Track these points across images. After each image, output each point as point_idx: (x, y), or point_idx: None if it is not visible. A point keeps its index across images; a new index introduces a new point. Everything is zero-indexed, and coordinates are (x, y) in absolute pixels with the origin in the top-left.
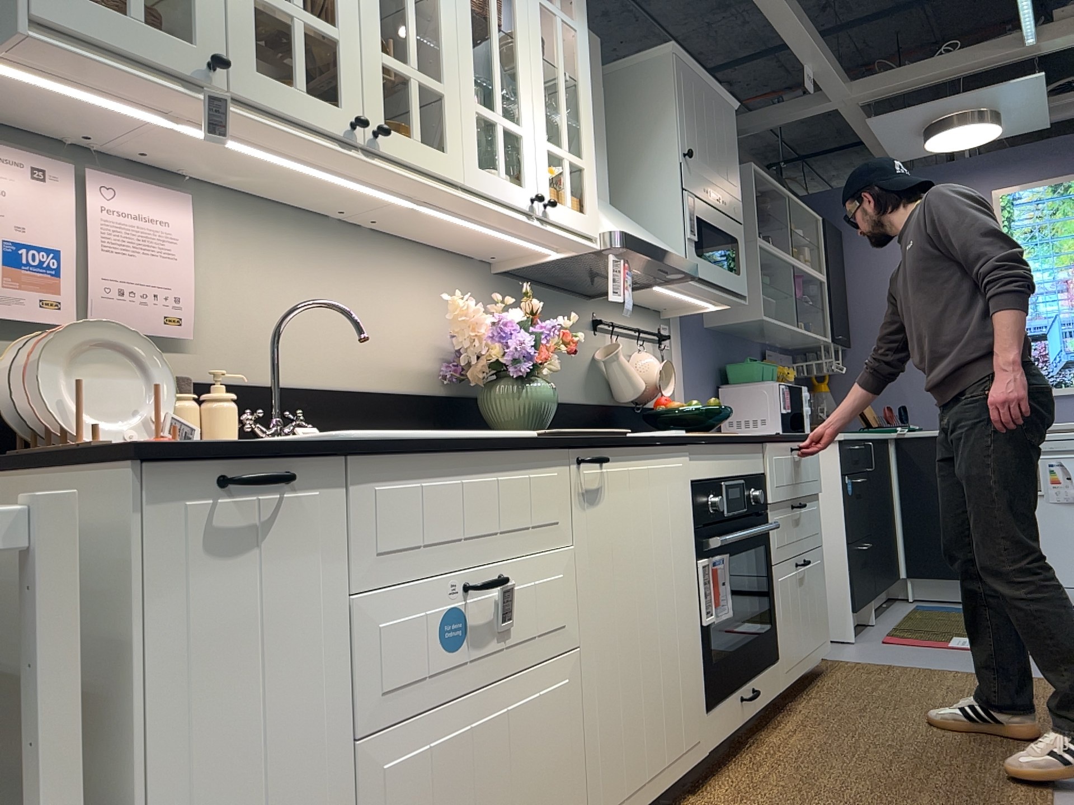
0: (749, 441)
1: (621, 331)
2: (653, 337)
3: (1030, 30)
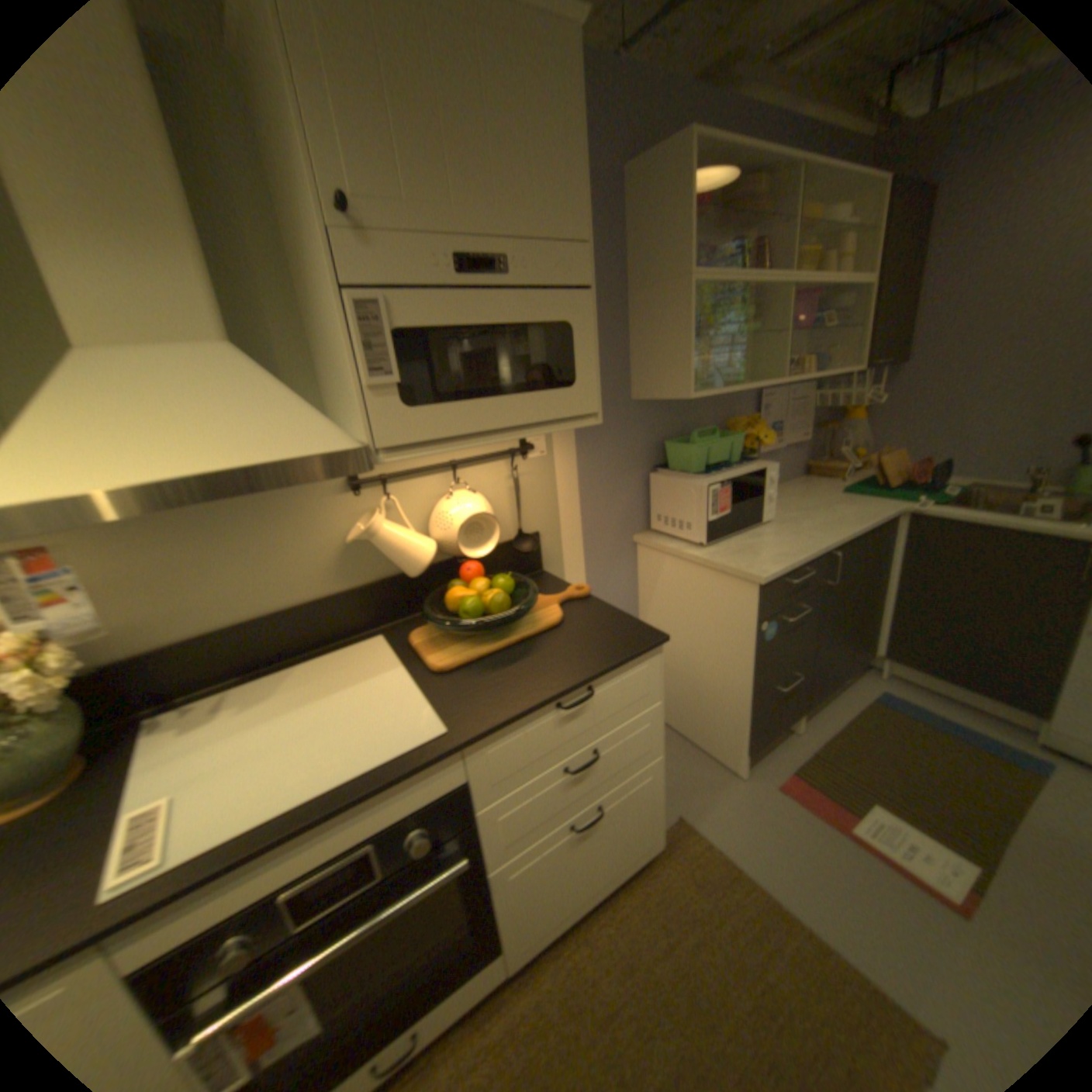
0: (378, 792)
1: (417, 471)
2: (498, 455)
3: None
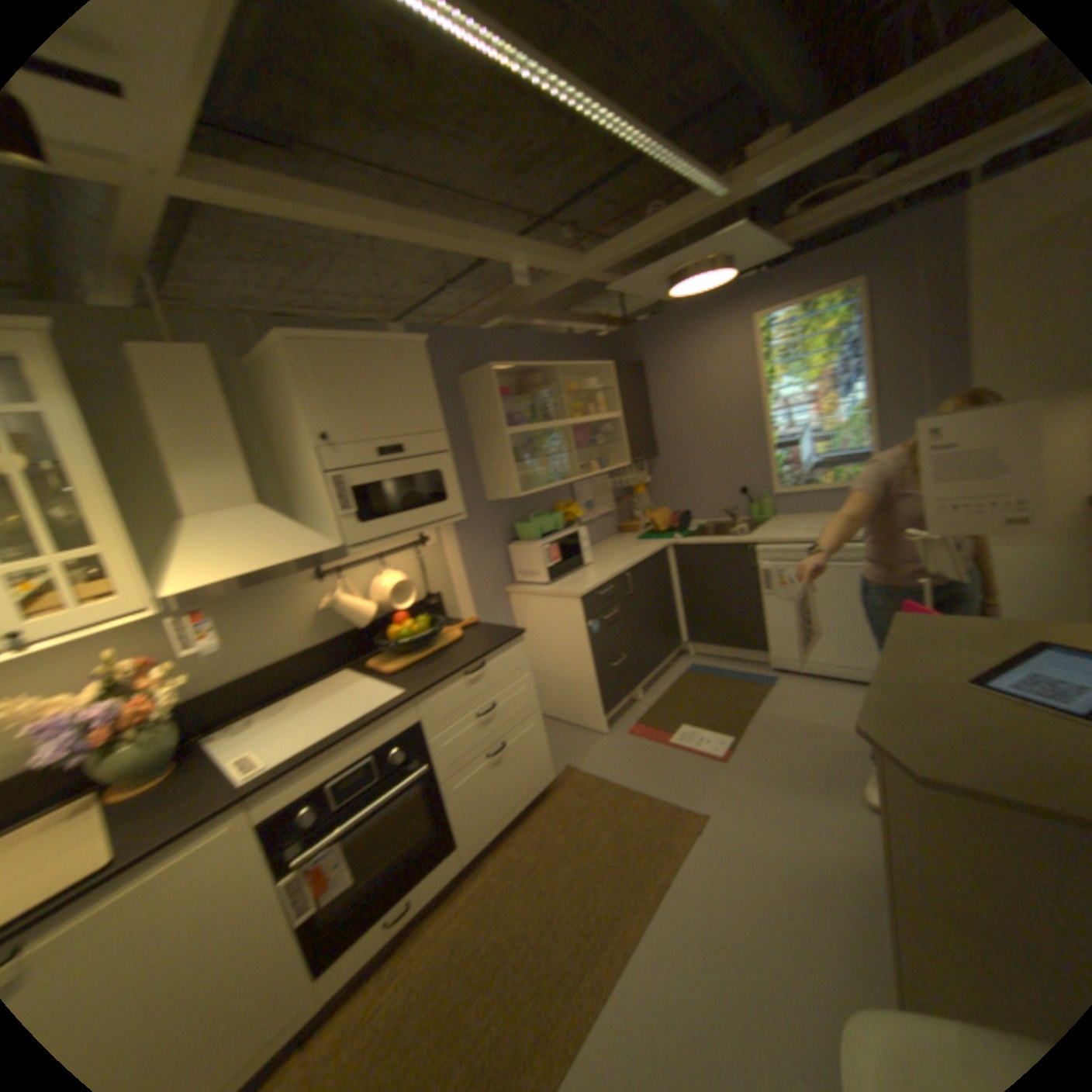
0: (377, 720)
1: (361, 561)
2: (410, 545)
3: (718, 181)
